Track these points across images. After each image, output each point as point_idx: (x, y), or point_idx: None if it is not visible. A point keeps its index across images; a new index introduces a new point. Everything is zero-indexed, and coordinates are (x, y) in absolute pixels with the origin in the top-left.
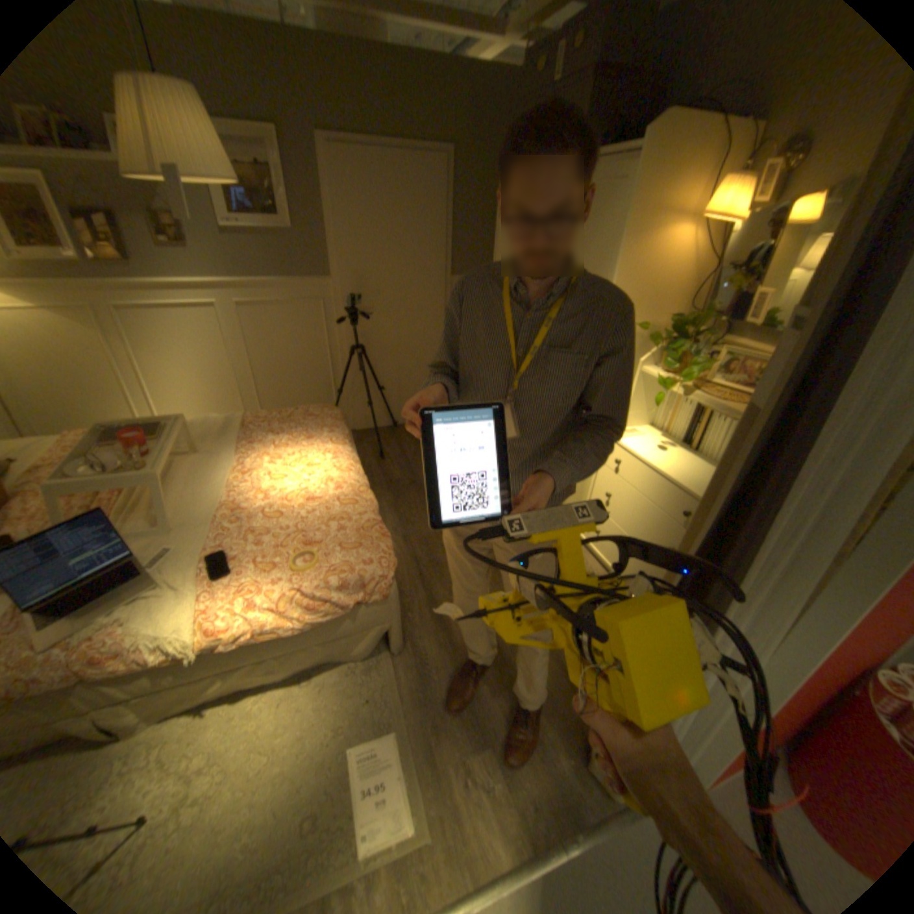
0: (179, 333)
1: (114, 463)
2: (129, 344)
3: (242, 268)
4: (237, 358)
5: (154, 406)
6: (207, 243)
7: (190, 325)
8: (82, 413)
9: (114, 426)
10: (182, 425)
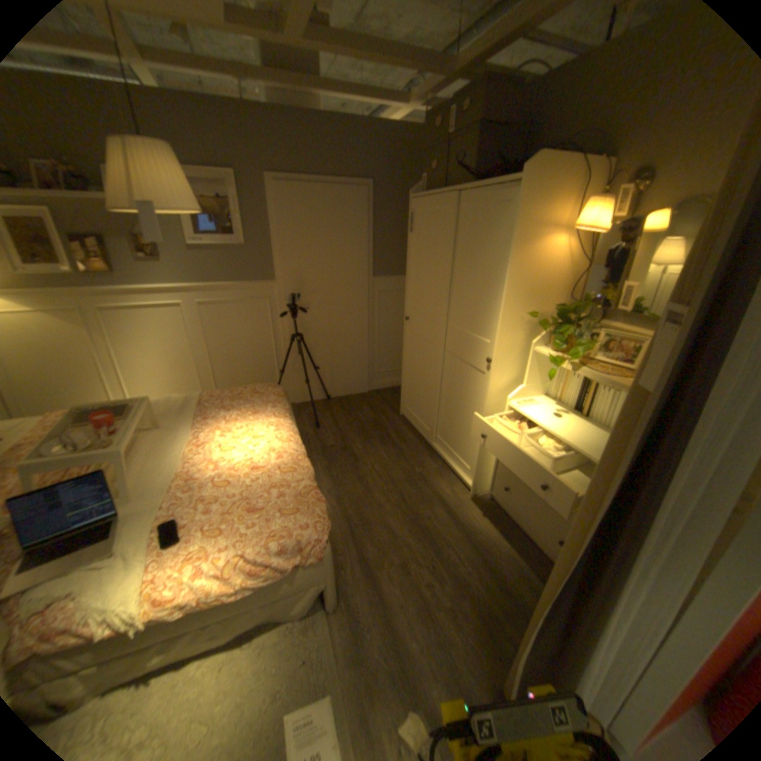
0: (149, 329)
1: (83, 443)
2: (106, 338)
3: (203, 276)
4: (196, 347)
5: (124, 388)
6: (175, 257)
7: (158, 322)
8: (62, 396)
9: (86, 409)
10: (145, 406)
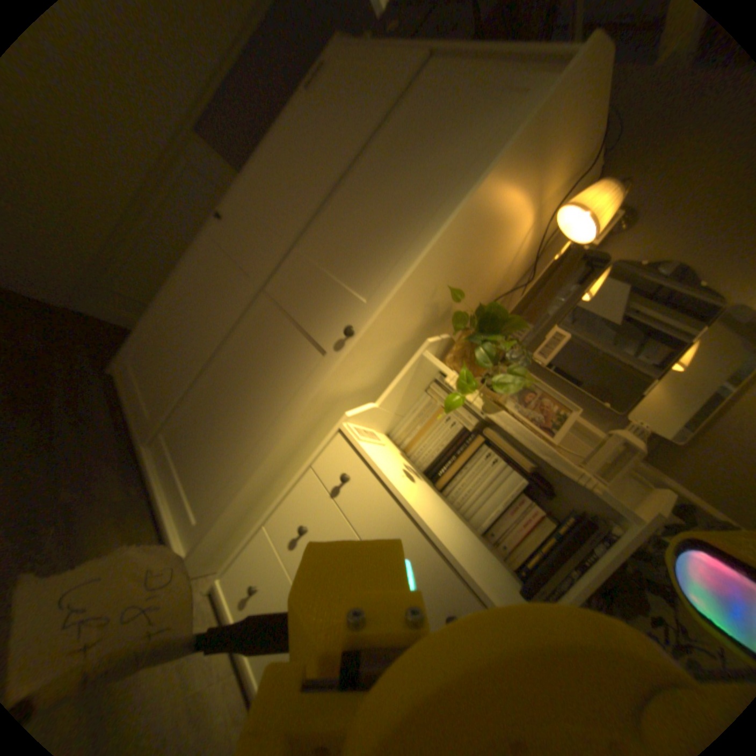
0: None
1: None
2: None
3: None
4: None
5: None
6: None
7: None
8: None
9: None
10: None
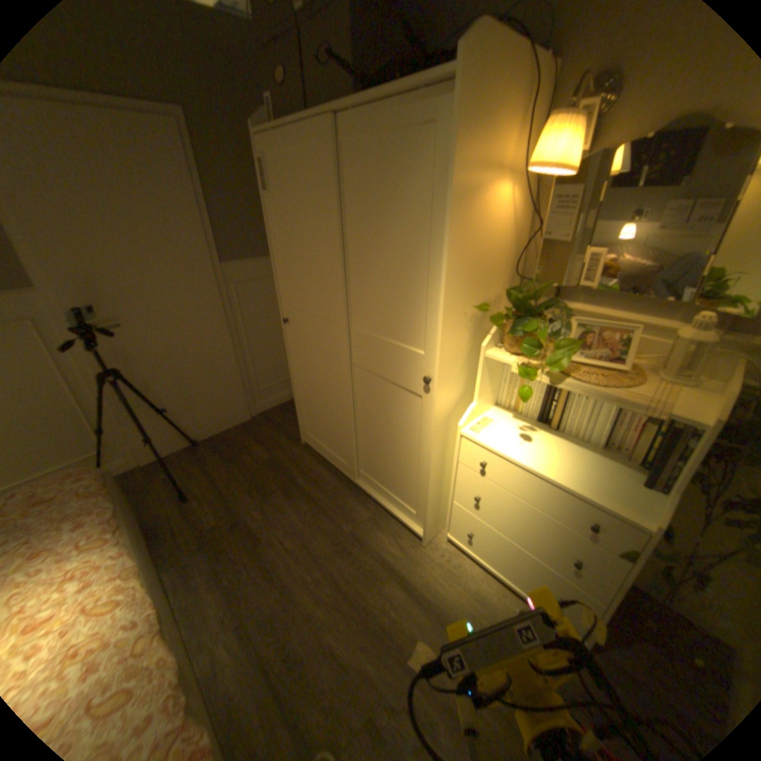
0: None
1: None
2: None
3: None
4: None
5: None
6: None
7: None
8: None
9: None
10: None
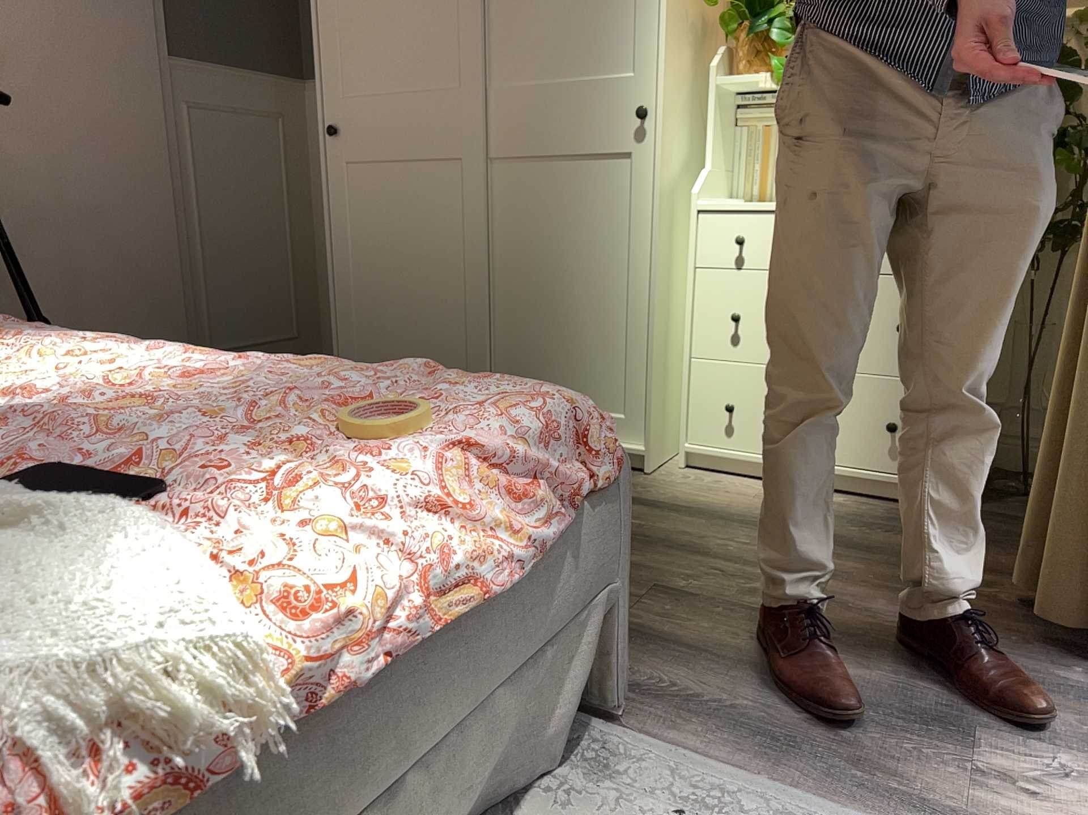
0: None
1: None
2: None
3: None
4: None
5: None
6: None
7: None
8: None
9: None
10: None
